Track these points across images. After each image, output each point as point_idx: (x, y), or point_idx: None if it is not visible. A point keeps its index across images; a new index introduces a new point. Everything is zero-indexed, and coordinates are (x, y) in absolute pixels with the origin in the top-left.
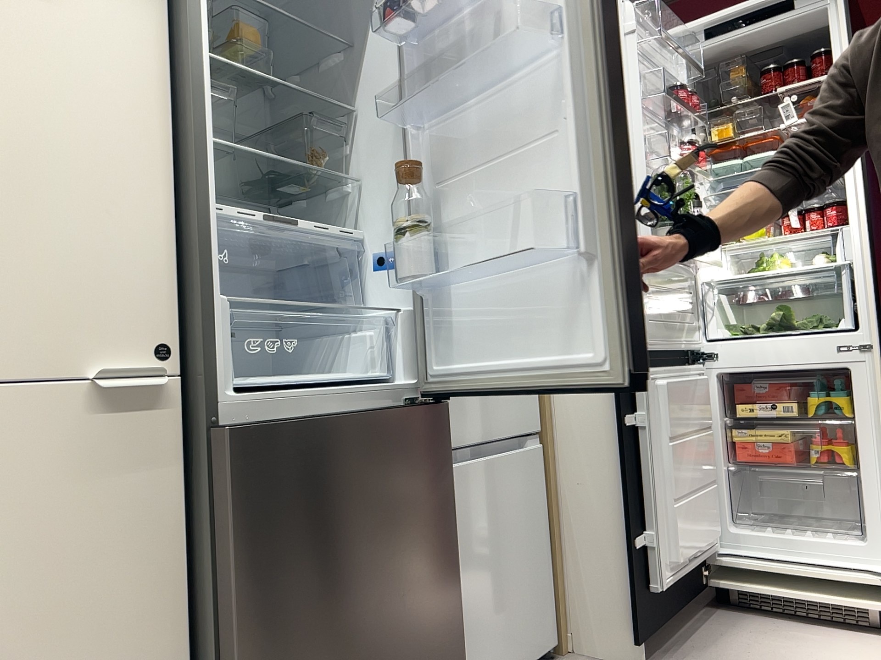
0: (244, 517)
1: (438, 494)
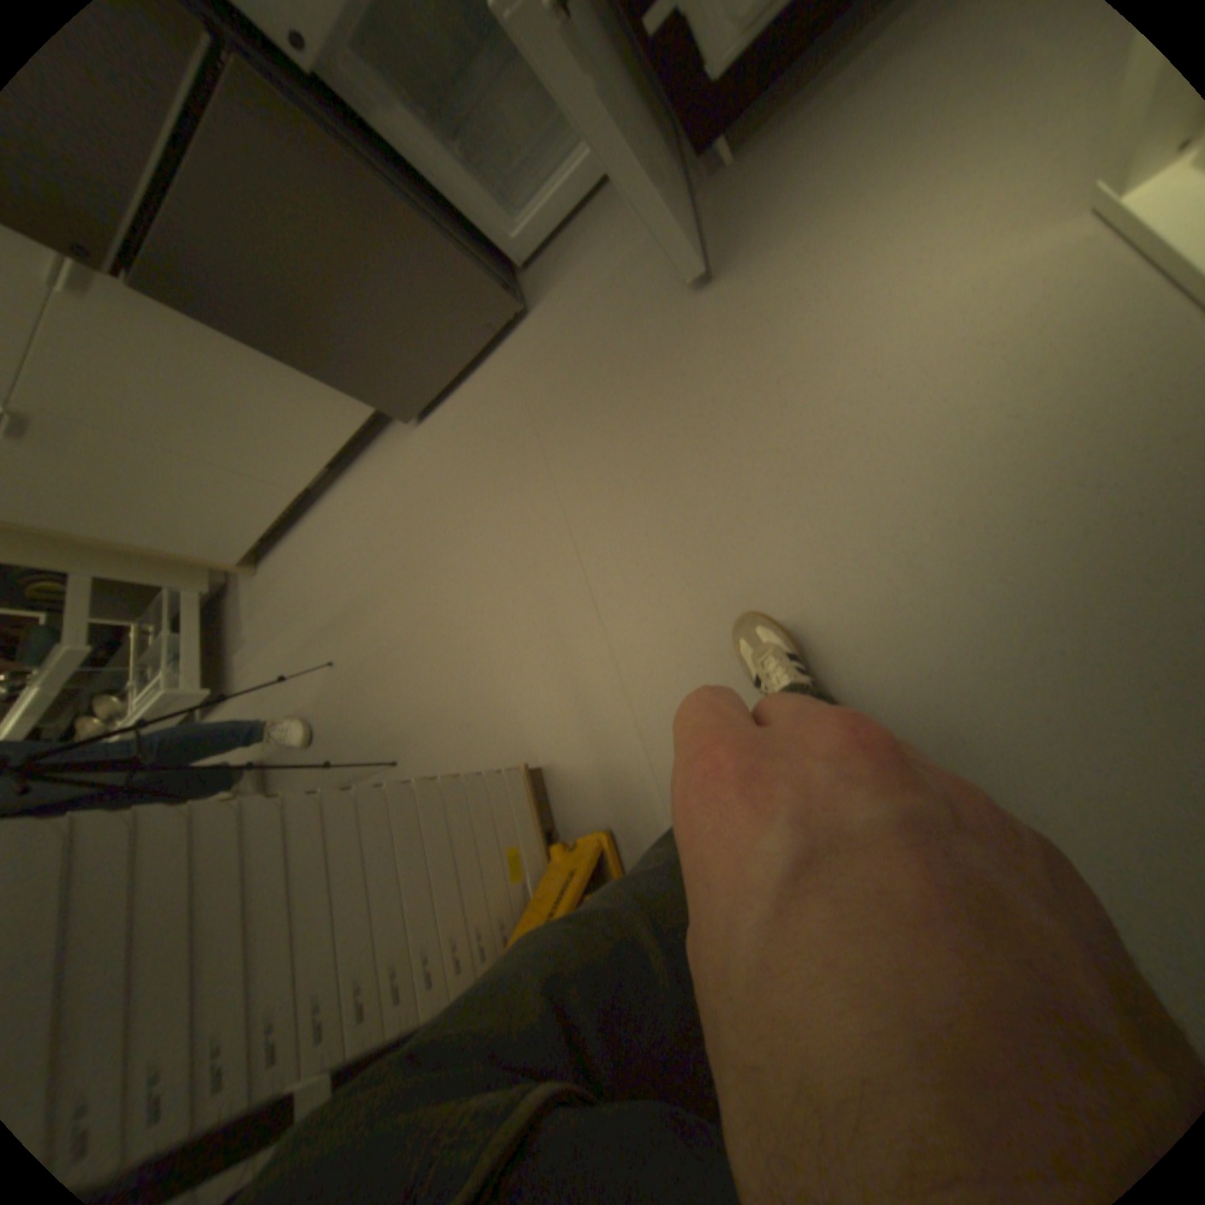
0: (205, 314)
1: (324, 170)
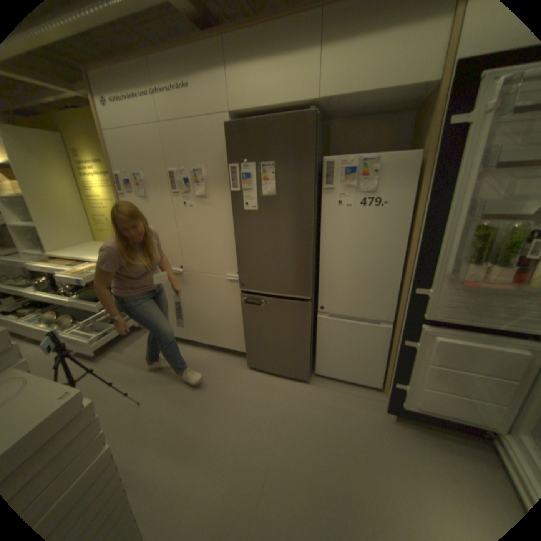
0: (244, 309)
1: (302, 324)
